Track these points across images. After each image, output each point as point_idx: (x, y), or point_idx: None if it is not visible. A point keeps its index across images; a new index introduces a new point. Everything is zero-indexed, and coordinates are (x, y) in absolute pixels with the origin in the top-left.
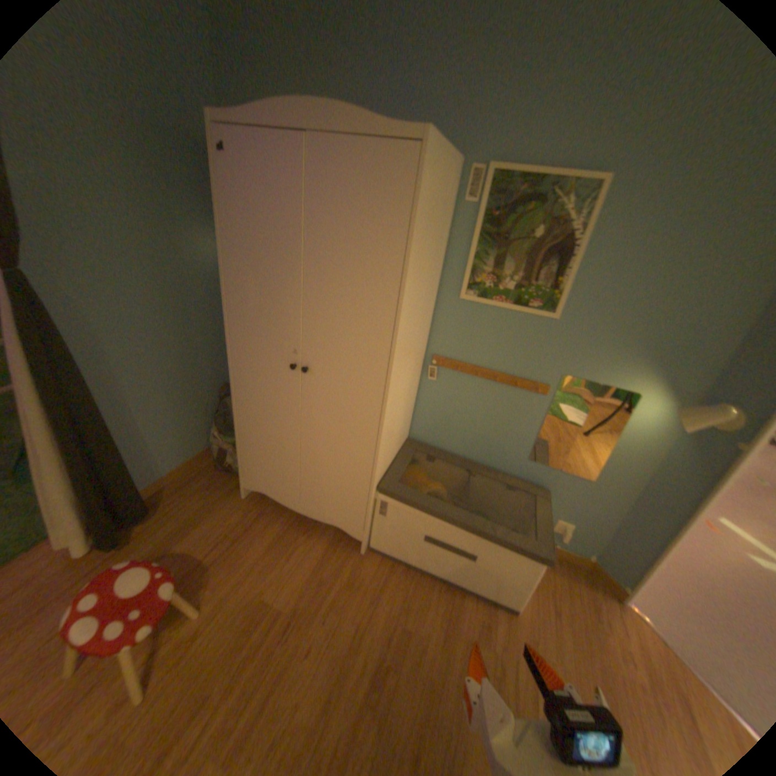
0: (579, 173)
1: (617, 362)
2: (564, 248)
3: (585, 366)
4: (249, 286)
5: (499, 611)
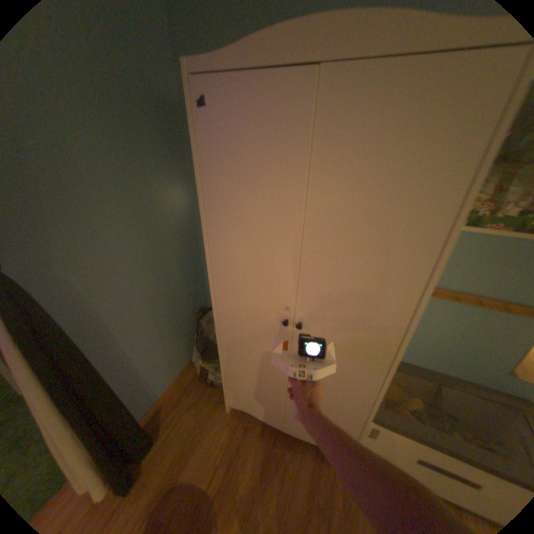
0: None
1: None
2: None
3: None
4: (237, 247)
5: None
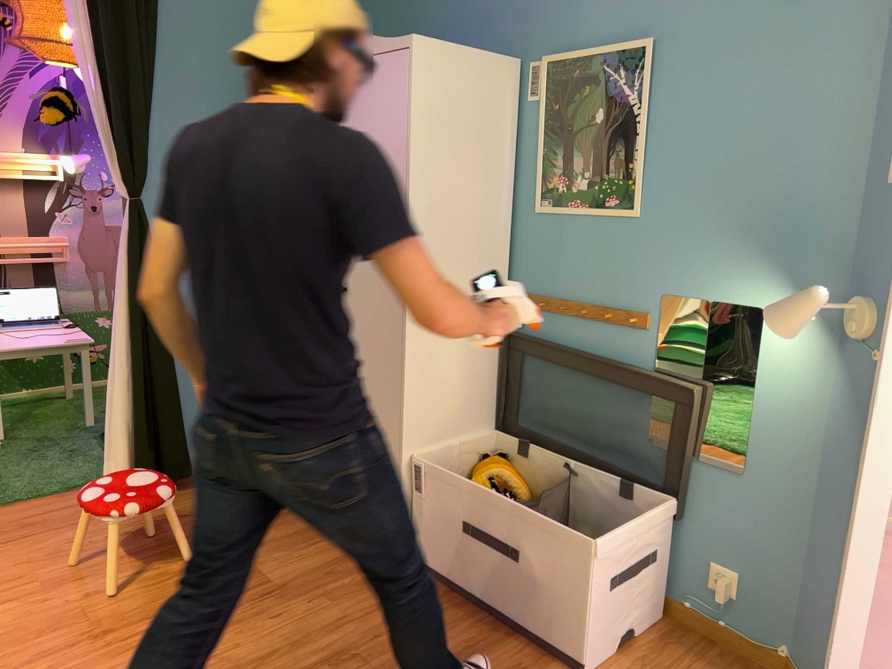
0: (619, 48)
1: (718, 264)
2: (624, 129)
3: (684, 277)
4: None
5: (556, 661)
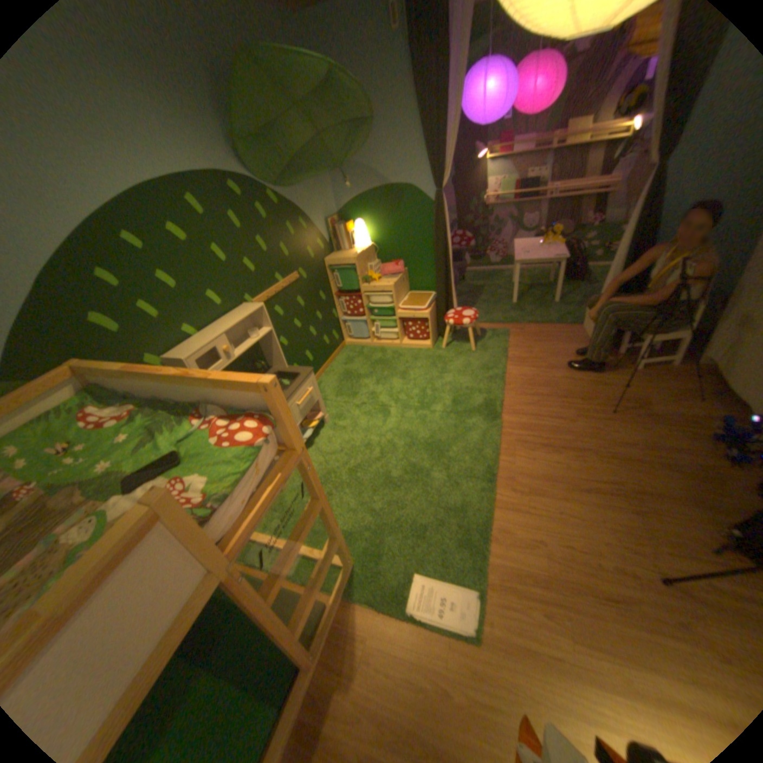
0: None
1: None
2: None
3: None
4: None
5: None
